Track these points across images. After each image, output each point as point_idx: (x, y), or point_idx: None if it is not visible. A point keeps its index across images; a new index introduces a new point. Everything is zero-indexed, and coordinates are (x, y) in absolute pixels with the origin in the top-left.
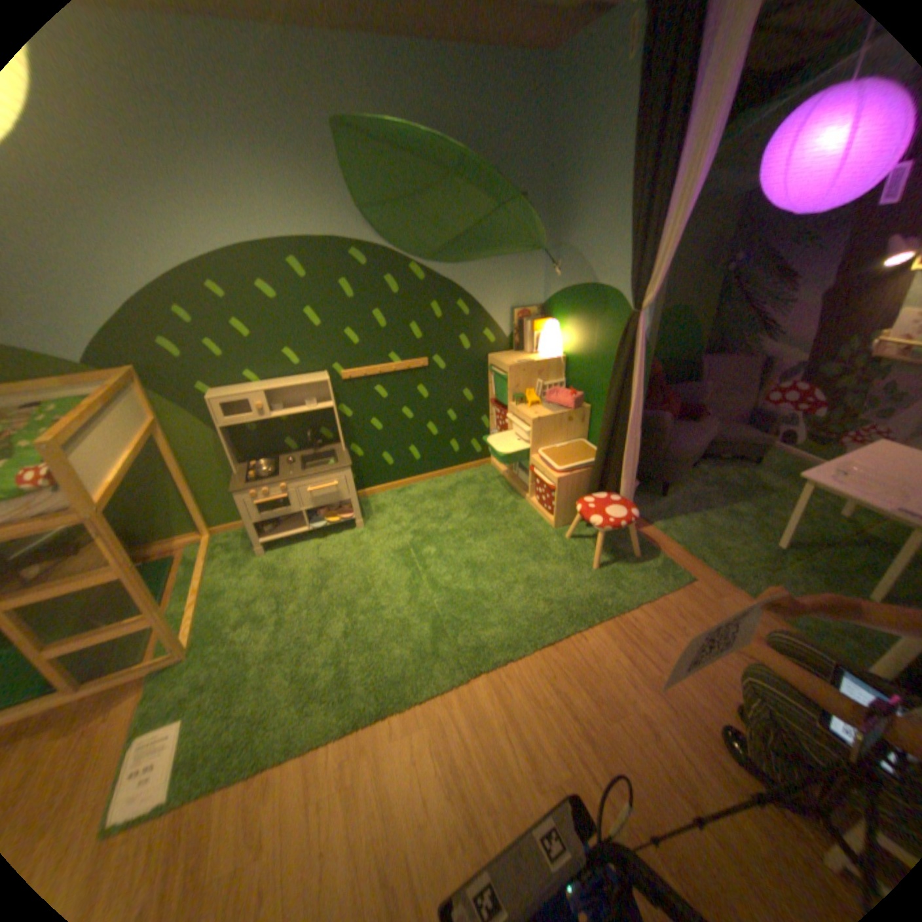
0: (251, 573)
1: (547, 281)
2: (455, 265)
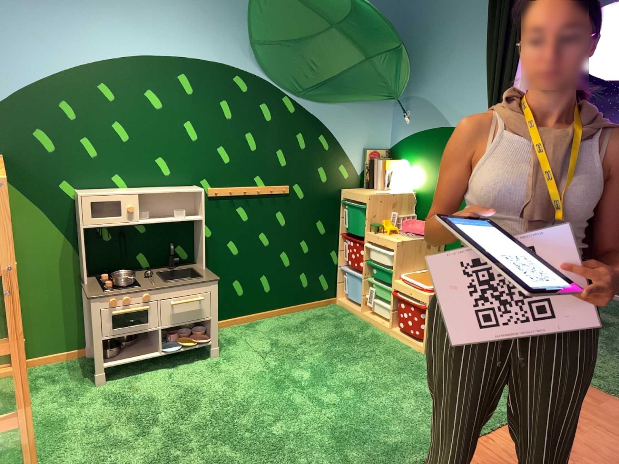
0: (100, 396)
1: (393, 129)
2: (321, 105)
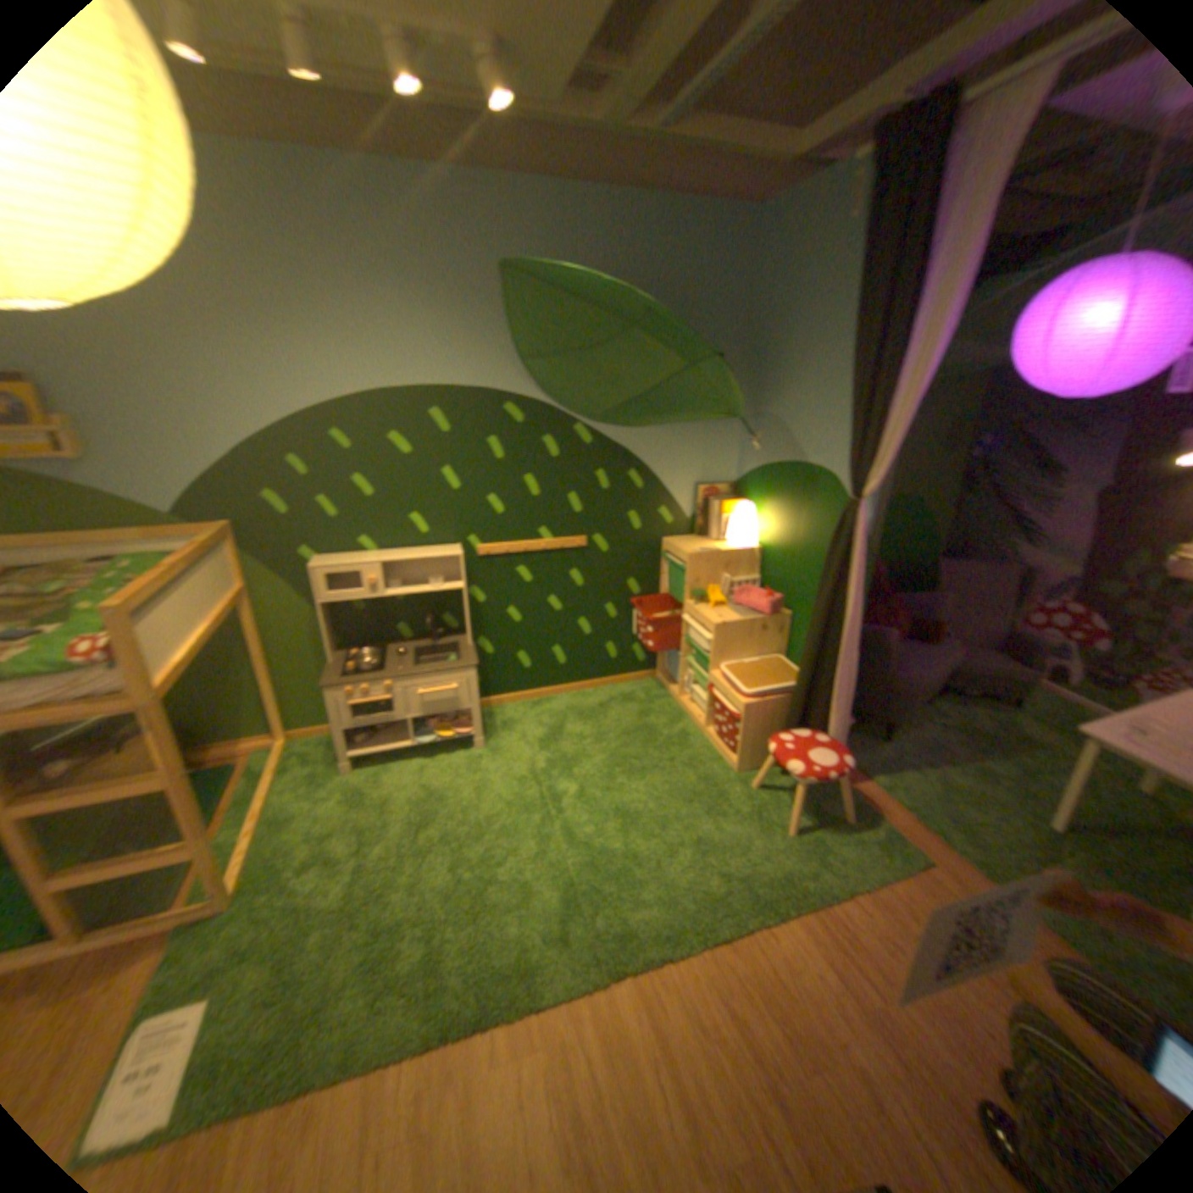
0: (331, 797)
1: (741, 455)
2: (629, 429)
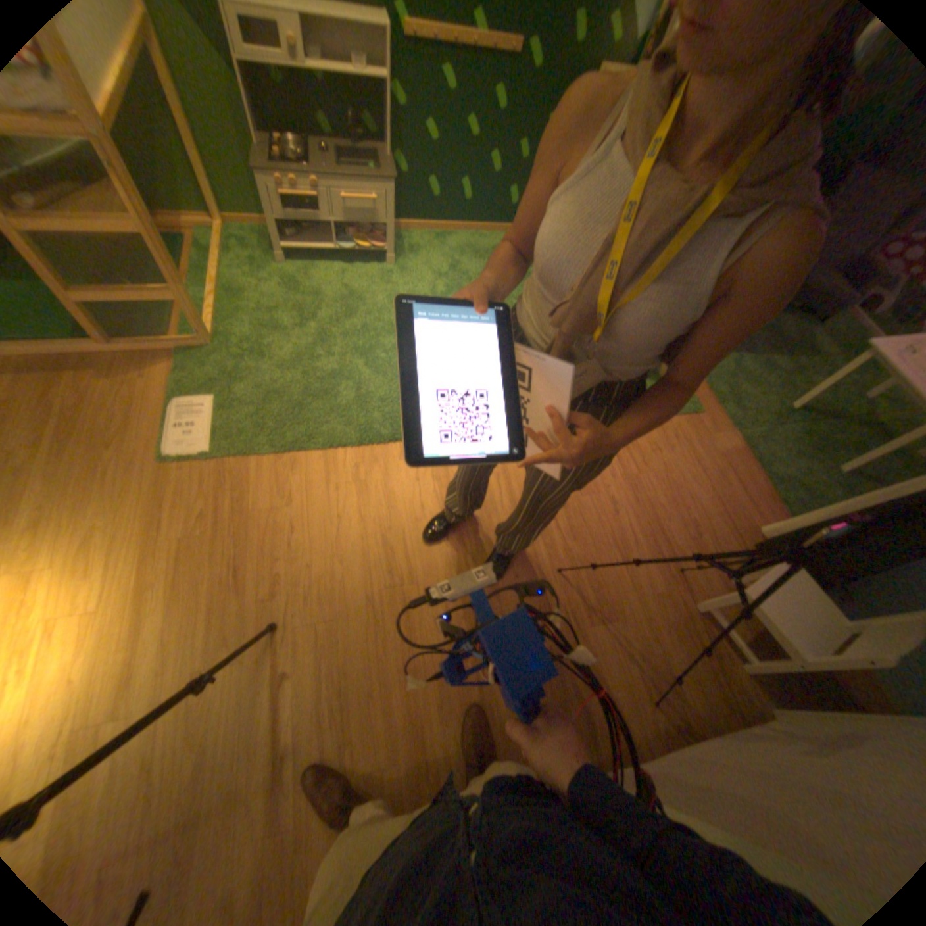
0: (272, 279)
1: None
2: None
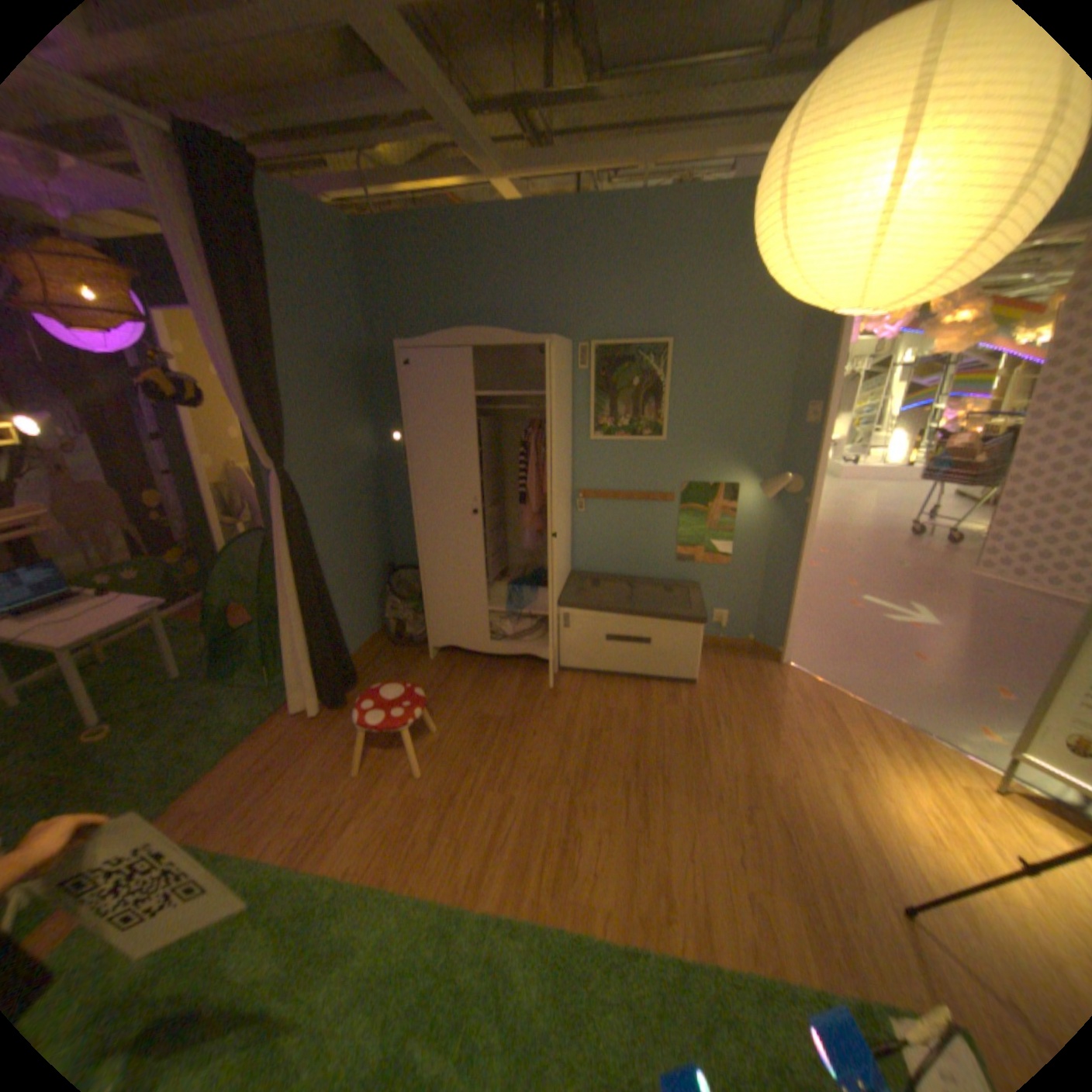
0: None
1: None
2: None
